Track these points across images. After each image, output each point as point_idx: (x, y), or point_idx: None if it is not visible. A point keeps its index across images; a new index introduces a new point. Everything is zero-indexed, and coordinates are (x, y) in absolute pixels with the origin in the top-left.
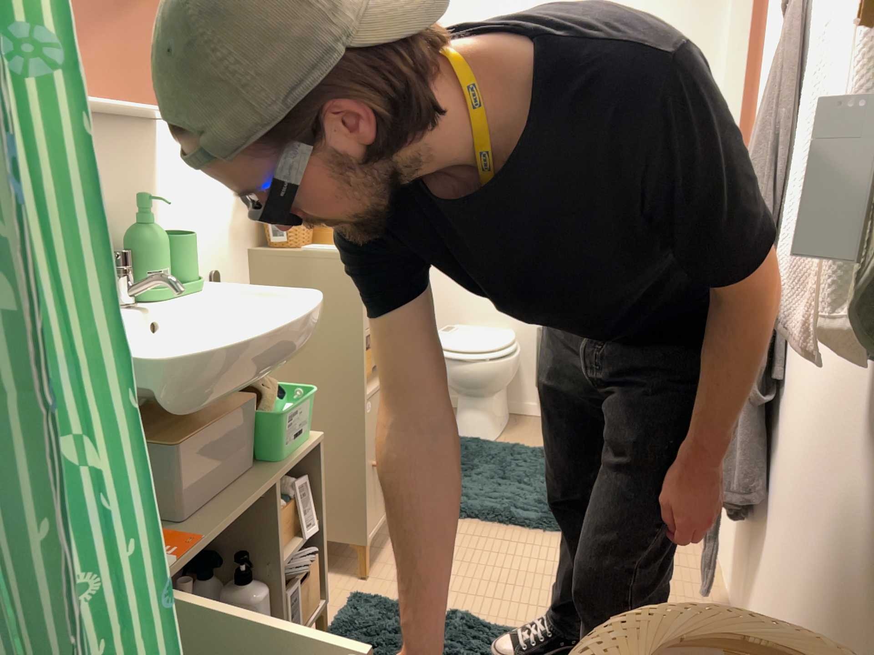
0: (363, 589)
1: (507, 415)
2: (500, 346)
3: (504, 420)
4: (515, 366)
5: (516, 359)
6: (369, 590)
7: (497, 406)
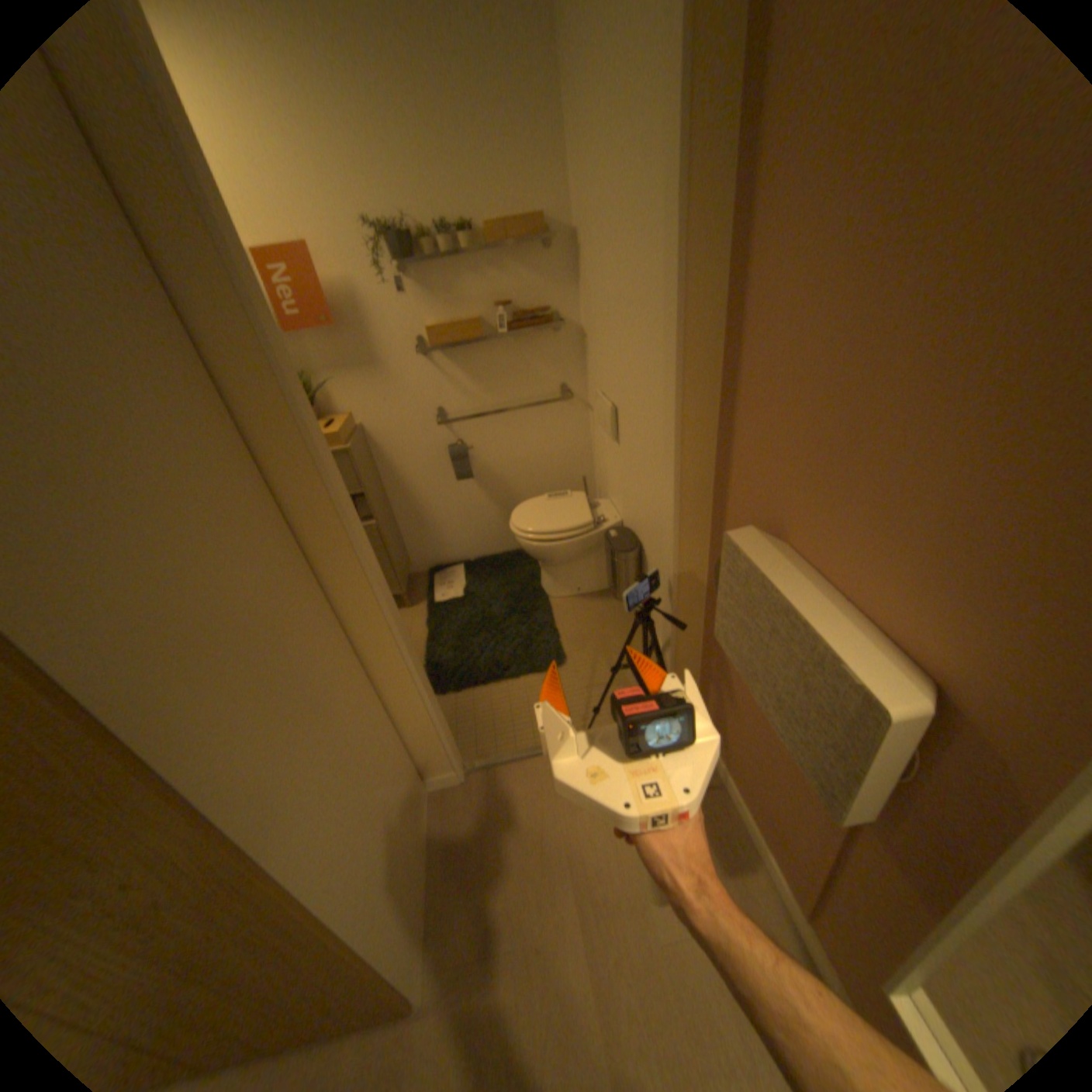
0: None
1: (597, 584)
2: (534, 530)
3: (583, 585)
4: (550, 551)
5: (549, 547)
6: None
7: (567, 573)
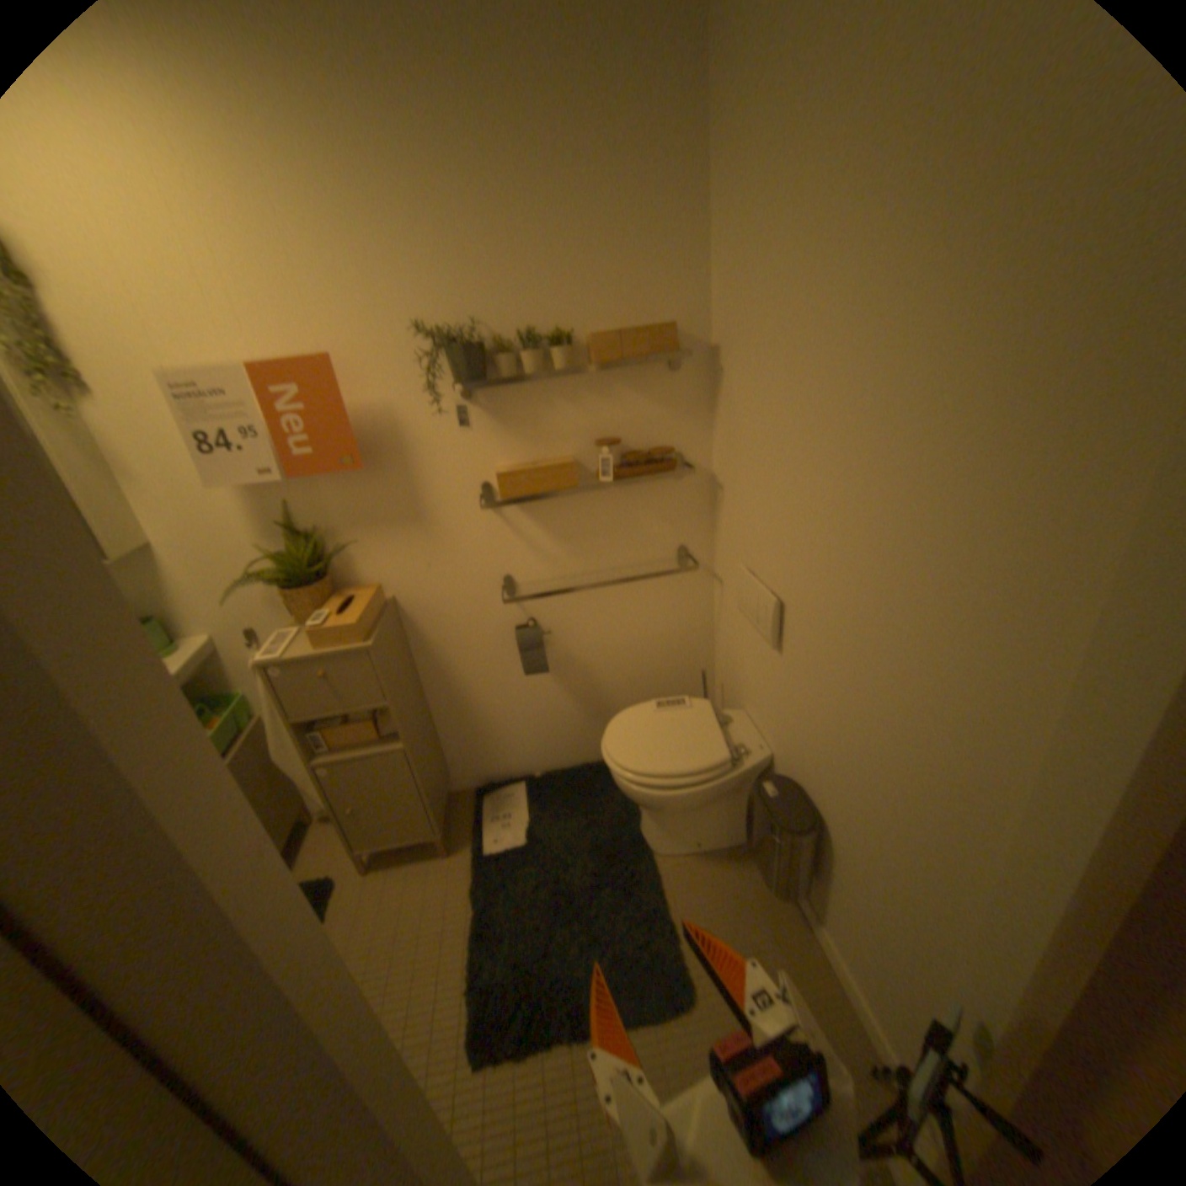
0: (332, 881)
1: (727, 837)
2: (643, 769)
3: (707, 839)
4: (666, 803)
5: (666, 797)
6: (332, 887)
7: (684, 821)
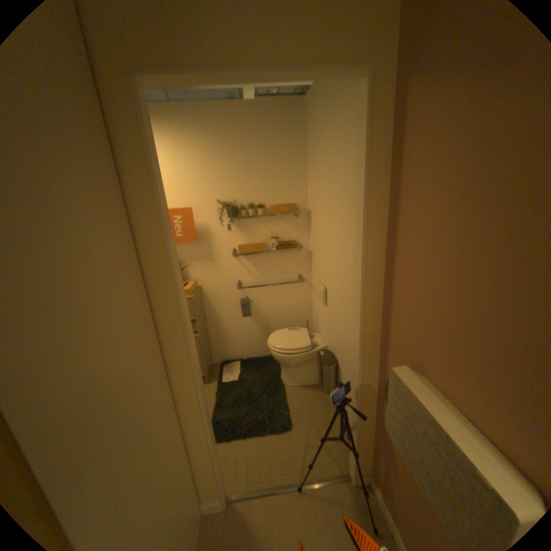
0: None
1: (312, 381)
2: (280, 348)
3: (304, 381)
4: (288, 360)
5: (288, 357)
6: None
7: (296, 373)
